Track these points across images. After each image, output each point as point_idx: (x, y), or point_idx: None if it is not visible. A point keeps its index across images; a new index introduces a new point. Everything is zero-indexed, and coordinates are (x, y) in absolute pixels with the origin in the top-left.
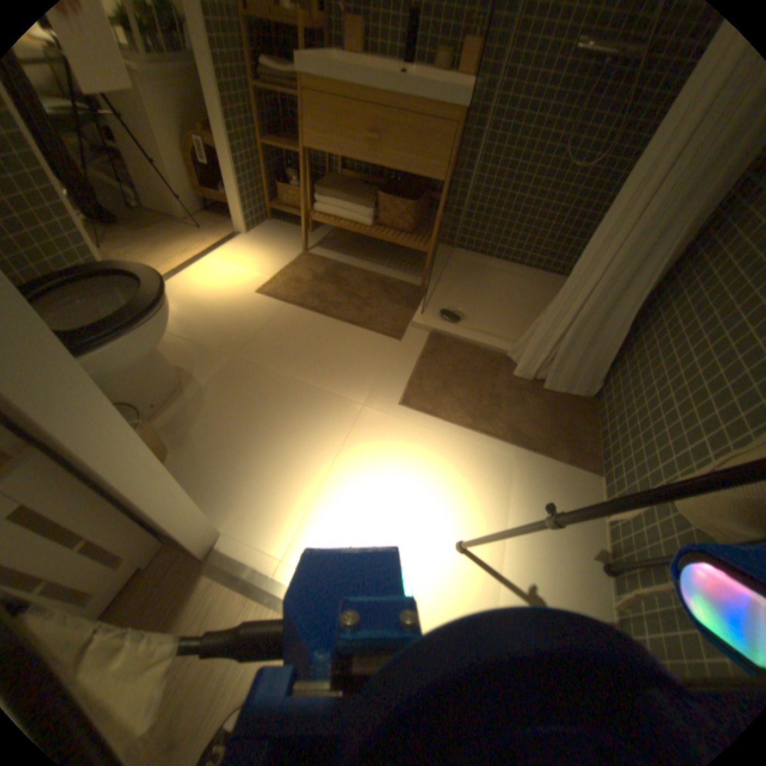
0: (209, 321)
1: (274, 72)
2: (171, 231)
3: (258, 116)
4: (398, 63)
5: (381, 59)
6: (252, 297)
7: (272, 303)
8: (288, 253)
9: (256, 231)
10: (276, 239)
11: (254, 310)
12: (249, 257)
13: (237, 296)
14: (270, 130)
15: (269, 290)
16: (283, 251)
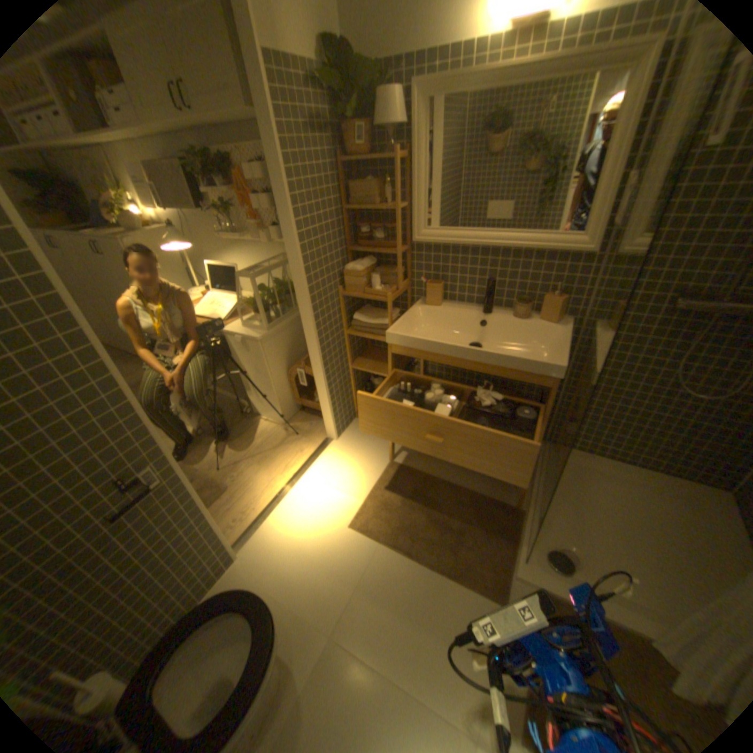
0: (307, 578)
1: (363, 321)
2: (272, 443)
3: (348, 349)
4: (474, 310)
5: (458, 306)
6: (345, 536)
7: (365, 544)
8: (375, 465)
9: (344, 436)
10: (362, 444)
11: (348, 558)
12: (340, 473)
13: (332, 535)
14: (359, 362)
15: (361, 524)
16: (370, 461)
